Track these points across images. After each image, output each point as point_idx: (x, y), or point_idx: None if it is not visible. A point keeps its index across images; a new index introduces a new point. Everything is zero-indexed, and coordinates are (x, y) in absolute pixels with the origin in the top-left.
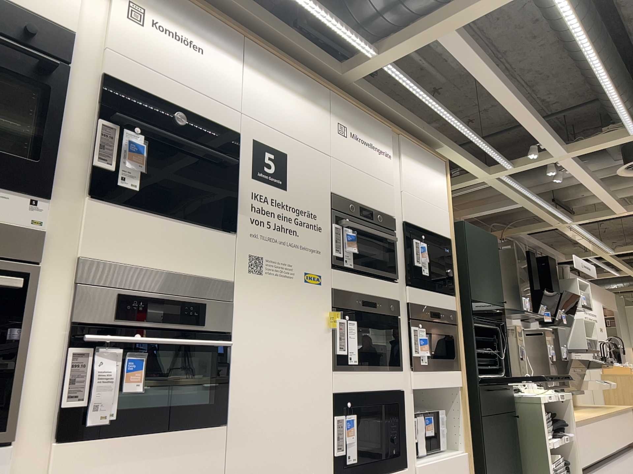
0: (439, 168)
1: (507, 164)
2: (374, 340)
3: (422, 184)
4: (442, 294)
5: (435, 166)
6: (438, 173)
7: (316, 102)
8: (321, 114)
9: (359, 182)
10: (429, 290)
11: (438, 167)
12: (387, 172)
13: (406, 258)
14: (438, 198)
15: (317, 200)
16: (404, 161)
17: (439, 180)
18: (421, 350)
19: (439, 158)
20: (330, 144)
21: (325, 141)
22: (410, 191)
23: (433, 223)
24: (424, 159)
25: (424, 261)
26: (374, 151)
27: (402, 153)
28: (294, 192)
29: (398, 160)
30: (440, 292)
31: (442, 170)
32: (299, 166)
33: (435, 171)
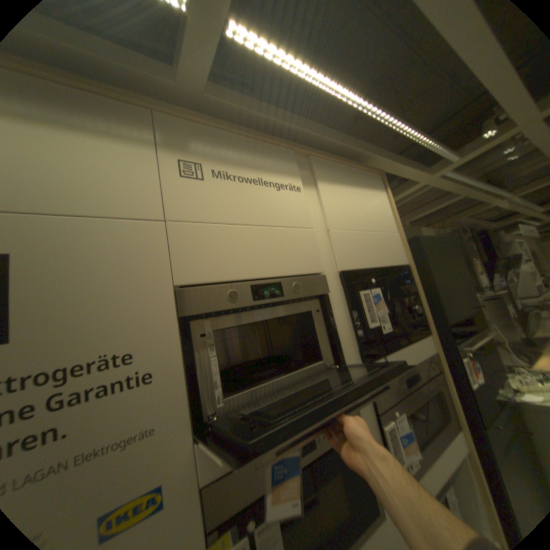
0: (376, 183)
1: (455, 155)
2: (323, 507)
3: (356, 210)
4: (415, 341)
5: (370, 181)
6: (376, 189)
7: (113, 134)
8: (129, 151)
9: (243, 246)
10: (397, 347)
11: (374, 182)
12: (296, 212)
13: (354, 322)
14: (382, 221)
15: (131, 321)
16: (324, 188)
17: (378, 198)
18: (407, 455)
19: (373, 172)
20: (161, 199)
21: (144, 198)
22: (341, 226)
23: (382, 254)
24: (353, 177)
25: (381, 314)
26: (268, 187)
27: (318, 178)
28: (44, 335)
29: (315, 189)
30: (412, 340)
31: (380, 184)
32: (62, 267)
33: (371, 189)
